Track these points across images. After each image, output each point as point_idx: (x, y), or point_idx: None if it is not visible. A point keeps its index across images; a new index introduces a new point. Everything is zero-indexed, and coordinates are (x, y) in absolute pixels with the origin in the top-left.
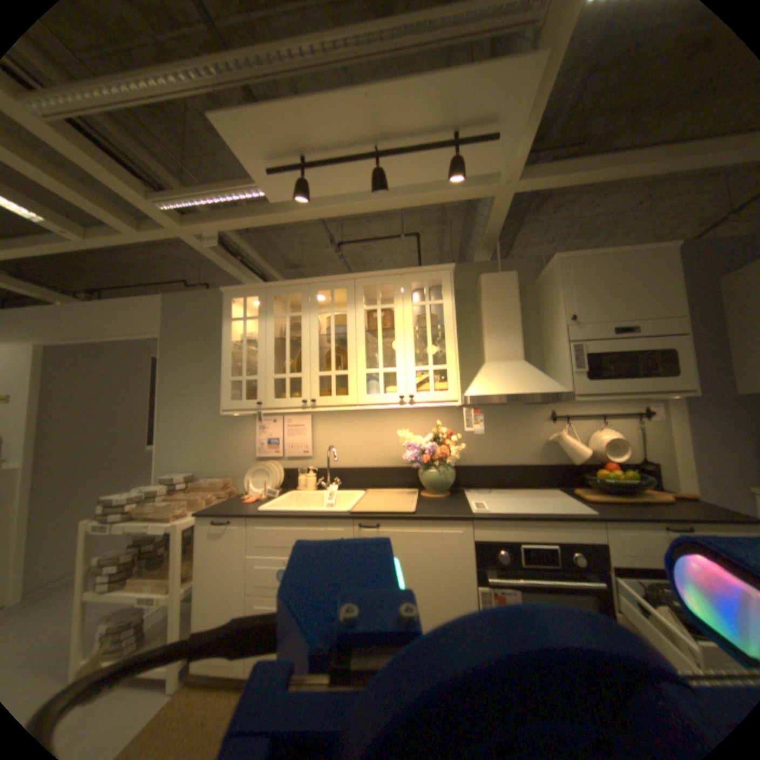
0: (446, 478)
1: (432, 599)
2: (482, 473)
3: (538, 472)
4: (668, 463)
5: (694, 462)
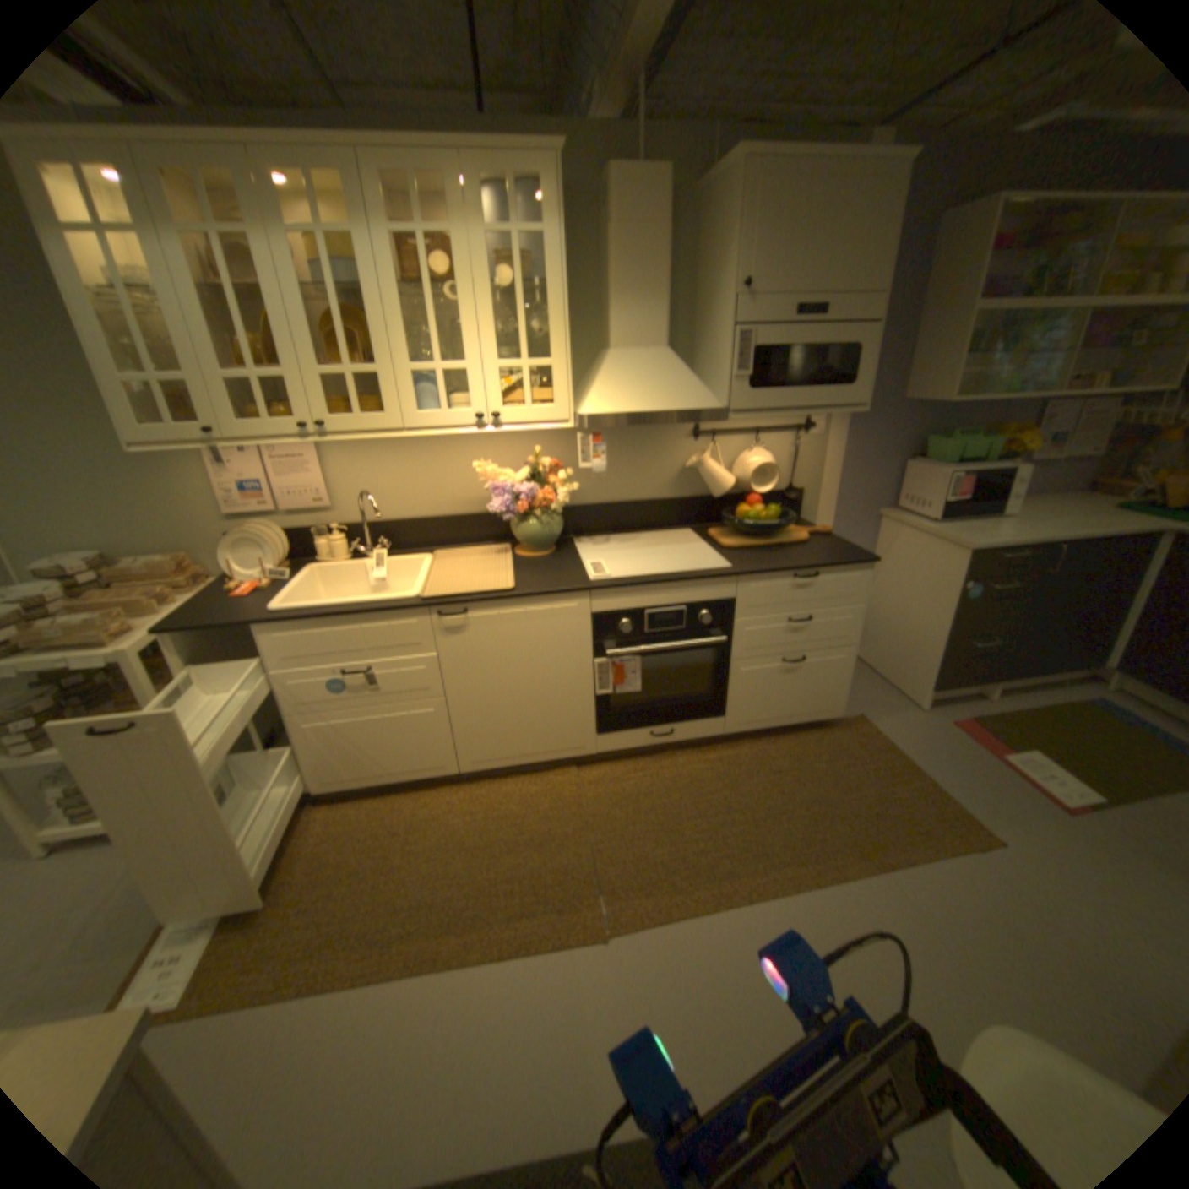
0: (552, 532)
1: (543, 681)
2: (598, 516)
3: (668, 510)
4: (814, 488)
5: (839, 486)
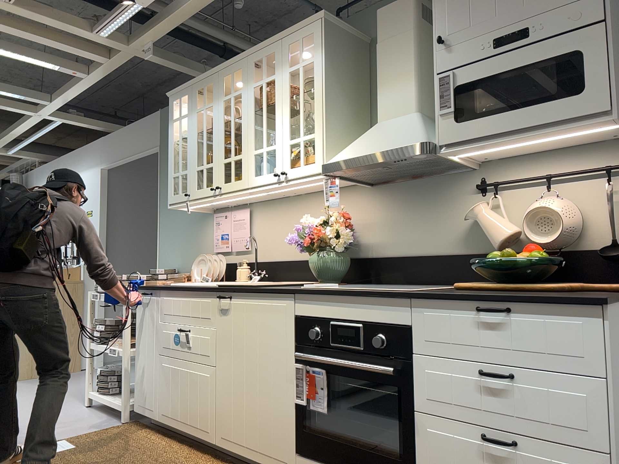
0: (335, 266)
1: (263, 372)
2: (394, 265)
3: (457, 264)
4: None
5: None
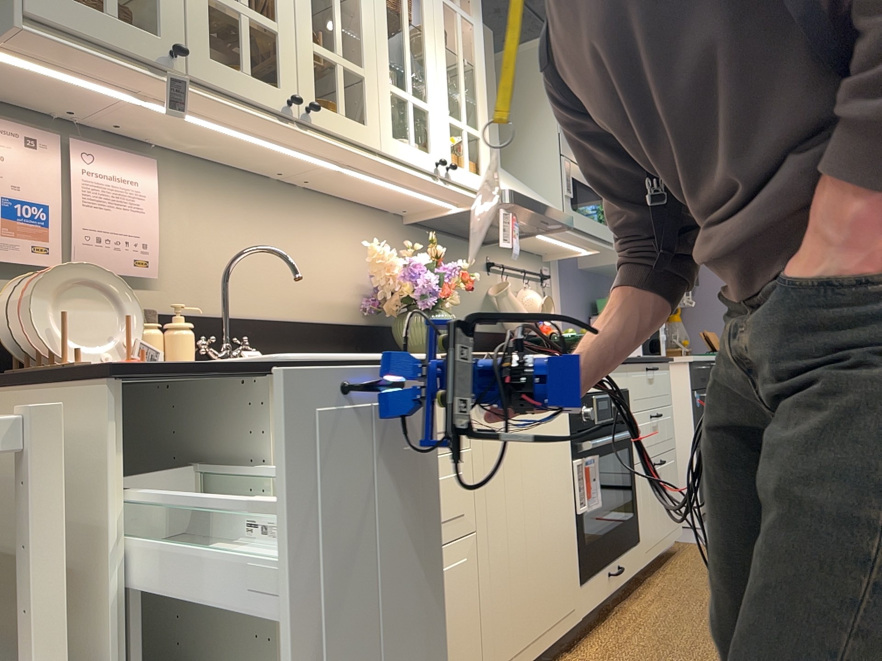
0: None
1: (545, 493)
2: None
3: None
4: None
5: None
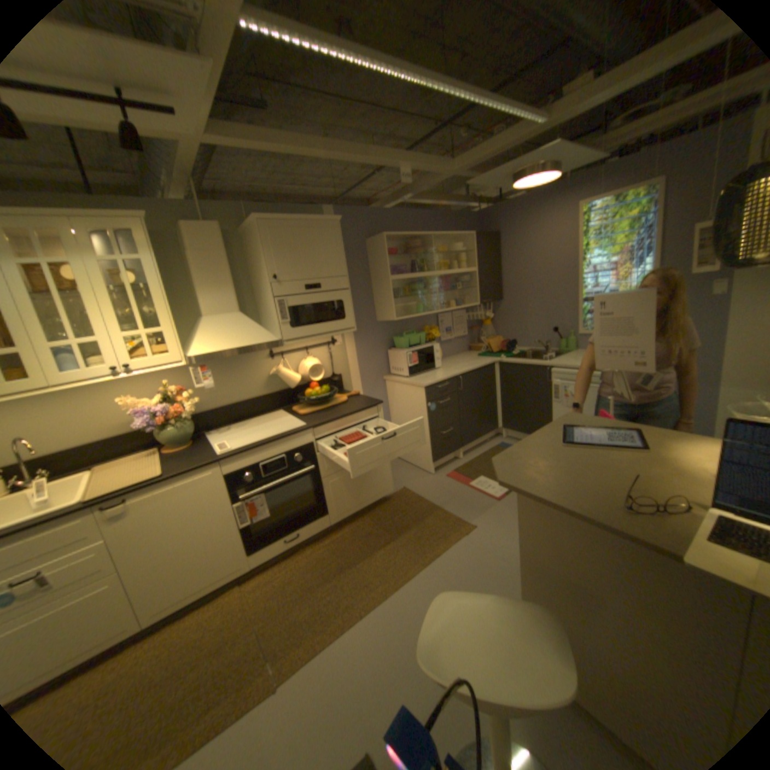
0: (186, 431)
1: (196, 533)
2: (219, 415)
3: (266, 402)
4: (346, 373)
5: (359, 370)
